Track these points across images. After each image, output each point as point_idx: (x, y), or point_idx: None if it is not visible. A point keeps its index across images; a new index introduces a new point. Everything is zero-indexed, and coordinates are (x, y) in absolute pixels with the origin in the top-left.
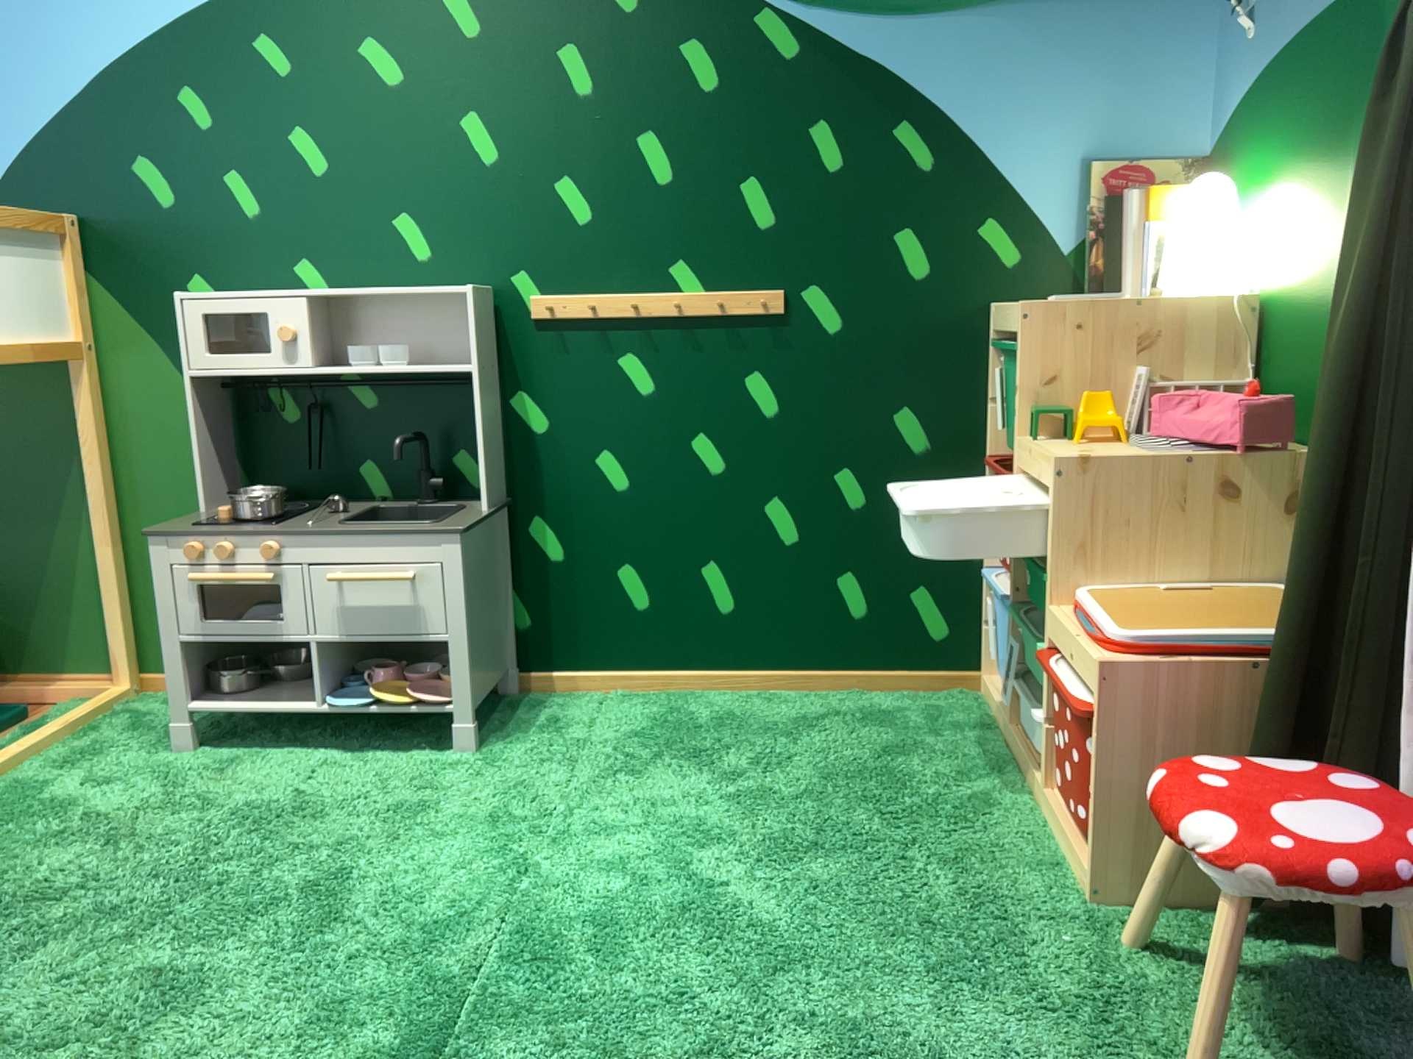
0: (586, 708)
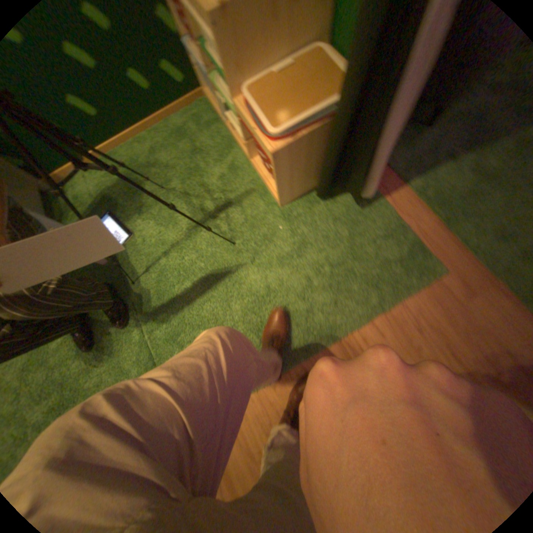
0: (78, 182)
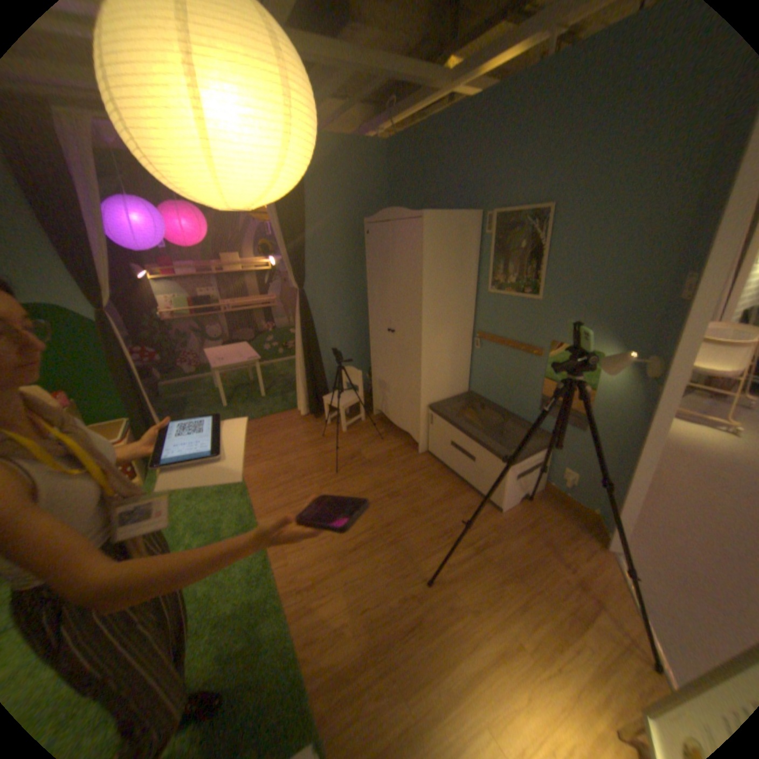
0: None
